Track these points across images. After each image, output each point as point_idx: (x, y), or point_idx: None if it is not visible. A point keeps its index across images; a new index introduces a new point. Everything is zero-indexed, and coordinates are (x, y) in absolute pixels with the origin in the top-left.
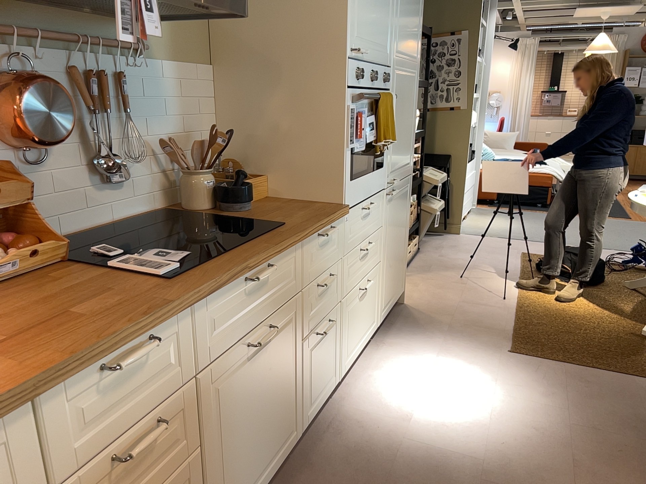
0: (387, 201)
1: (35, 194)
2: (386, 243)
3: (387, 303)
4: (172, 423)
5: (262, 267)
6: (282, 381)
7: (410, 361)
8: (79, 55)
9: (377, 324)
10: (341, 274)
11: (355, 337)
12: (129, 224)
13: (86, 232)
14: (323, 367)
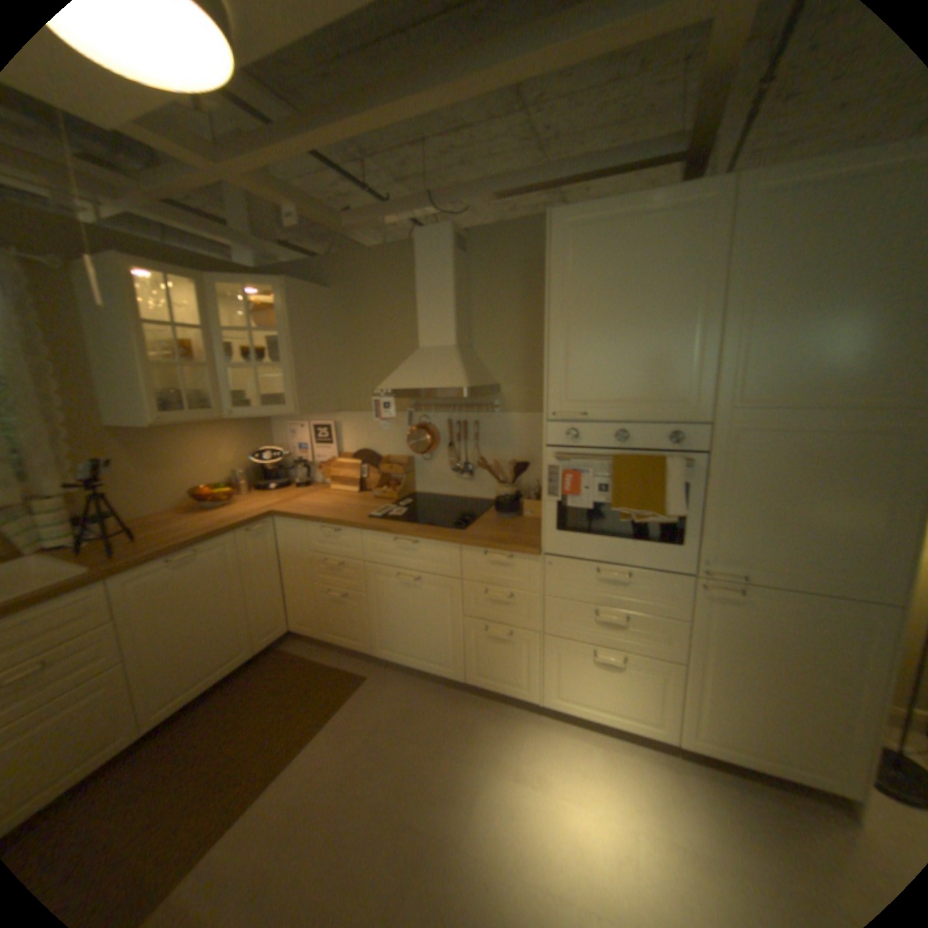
0: (703, 595)
1: (426, 473)
2: (709, 654)
3: (729, 746)
4: (350, 571)
5: (411, 540)
6: (435, 622)
7: (644, 803)
8: (451, 414)
9: (671, 739)
10: (539, 608)
11: (582, 695)
12: (466, 501)
13: (447, 496)
14: (501, 664)
